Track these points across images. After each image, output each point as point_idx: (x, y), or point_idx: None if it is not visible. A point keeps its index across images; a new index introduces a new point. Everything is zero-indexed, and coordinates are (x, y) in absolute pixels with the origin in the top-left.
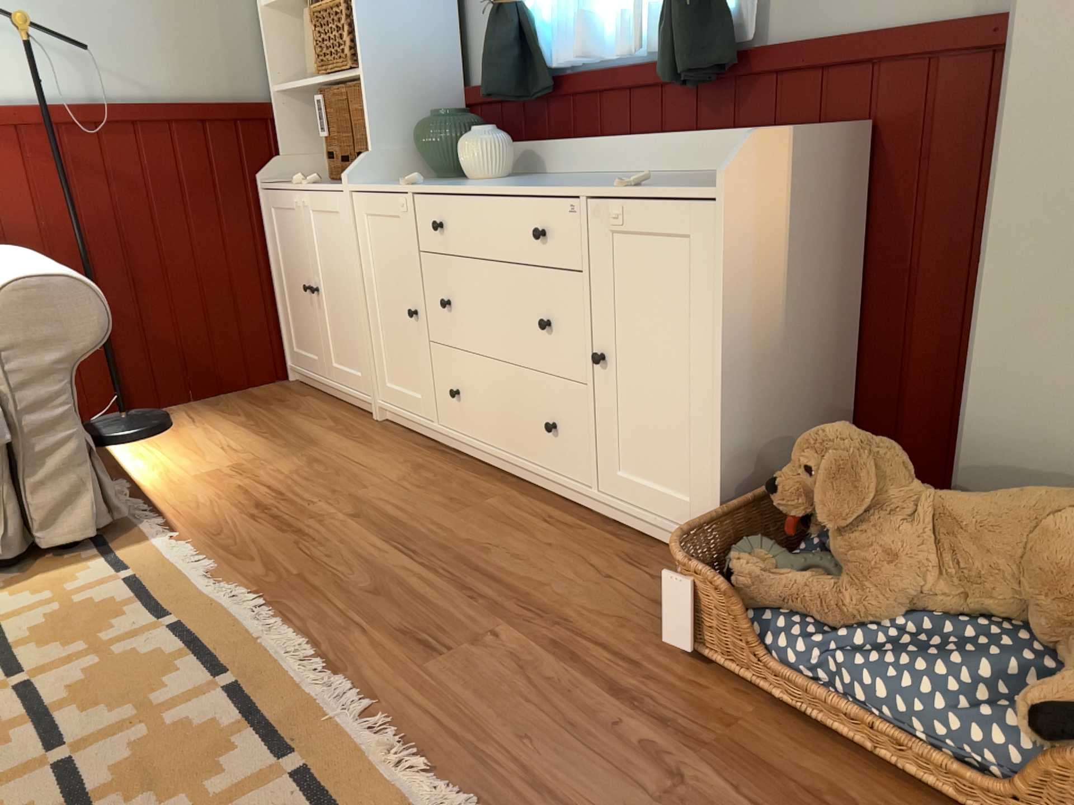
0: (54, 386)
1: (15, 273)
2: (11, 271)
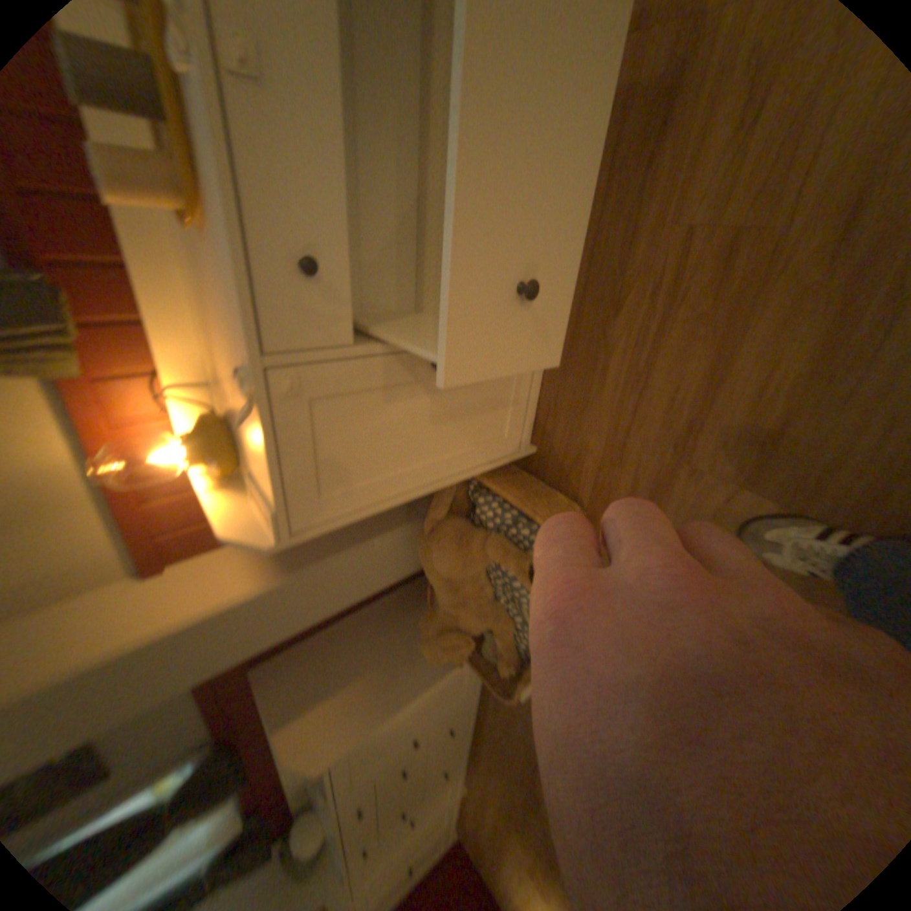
0: None
1: None
2: None
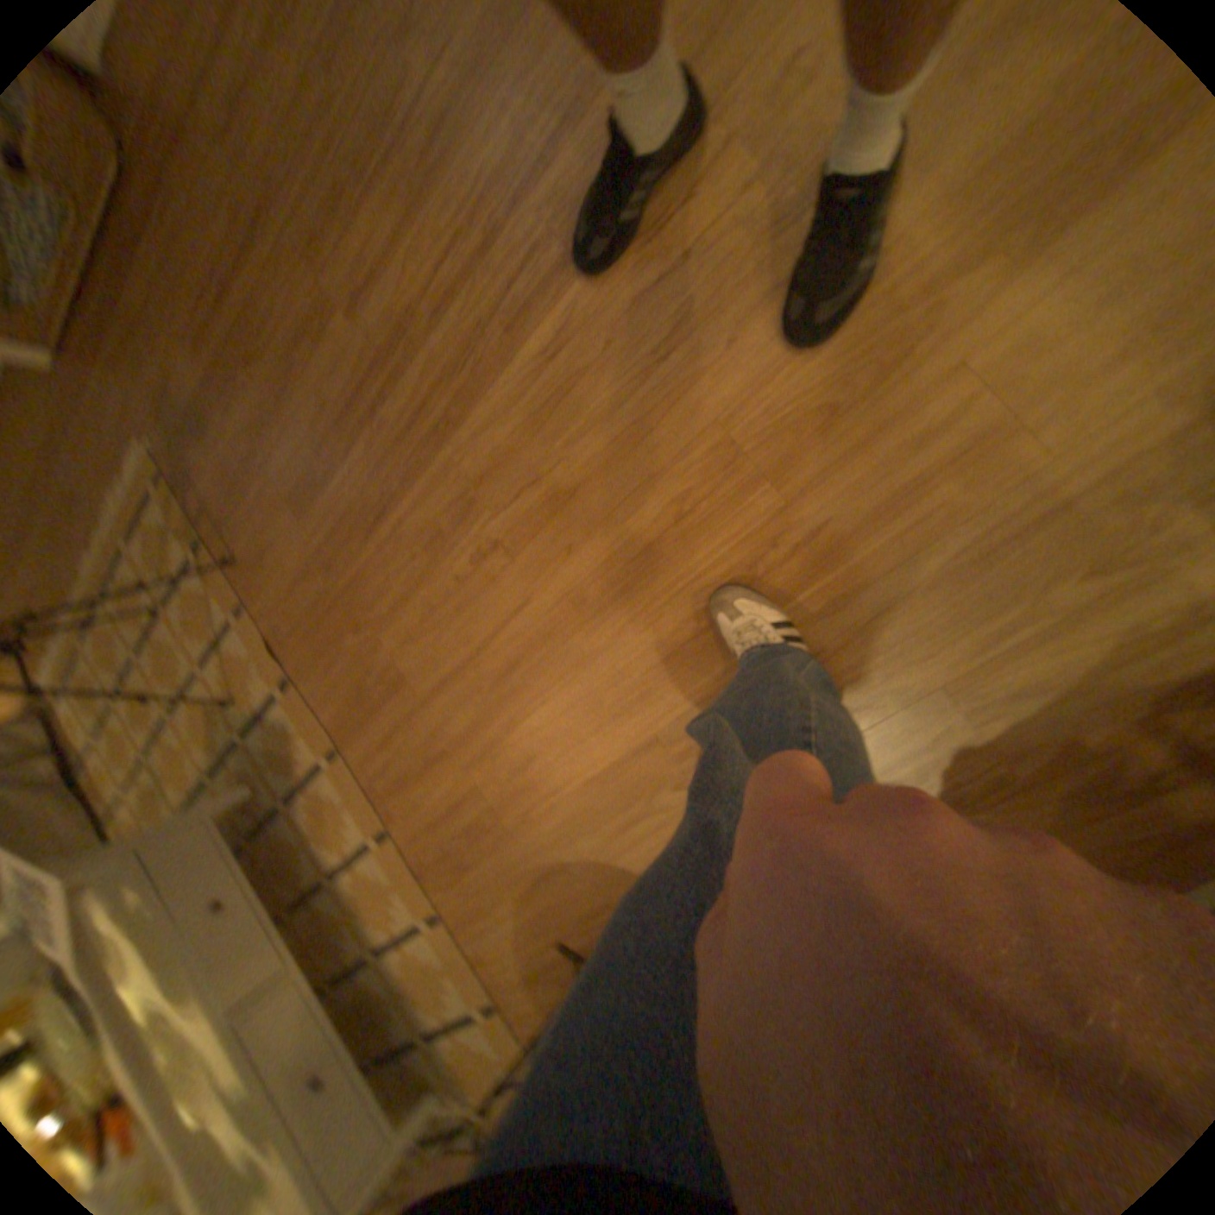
0: None
1: None
2: None
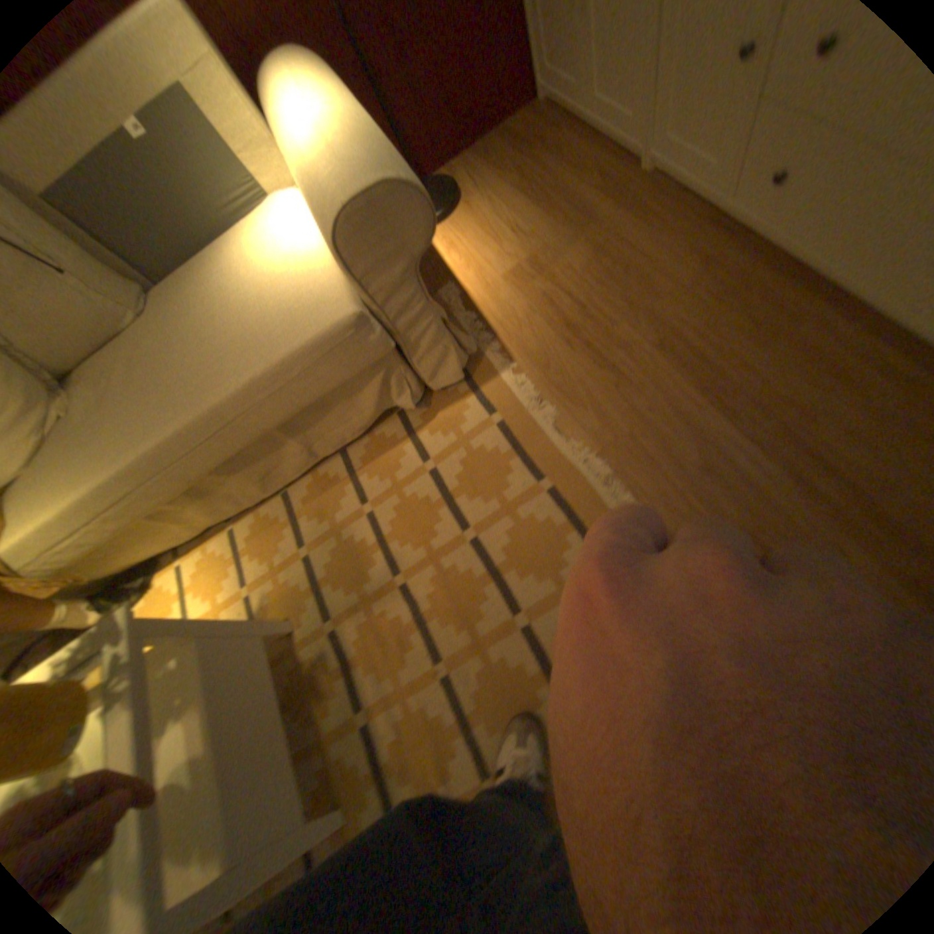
0: (407, 294)
1: (332, 179)
2: (325, 169)
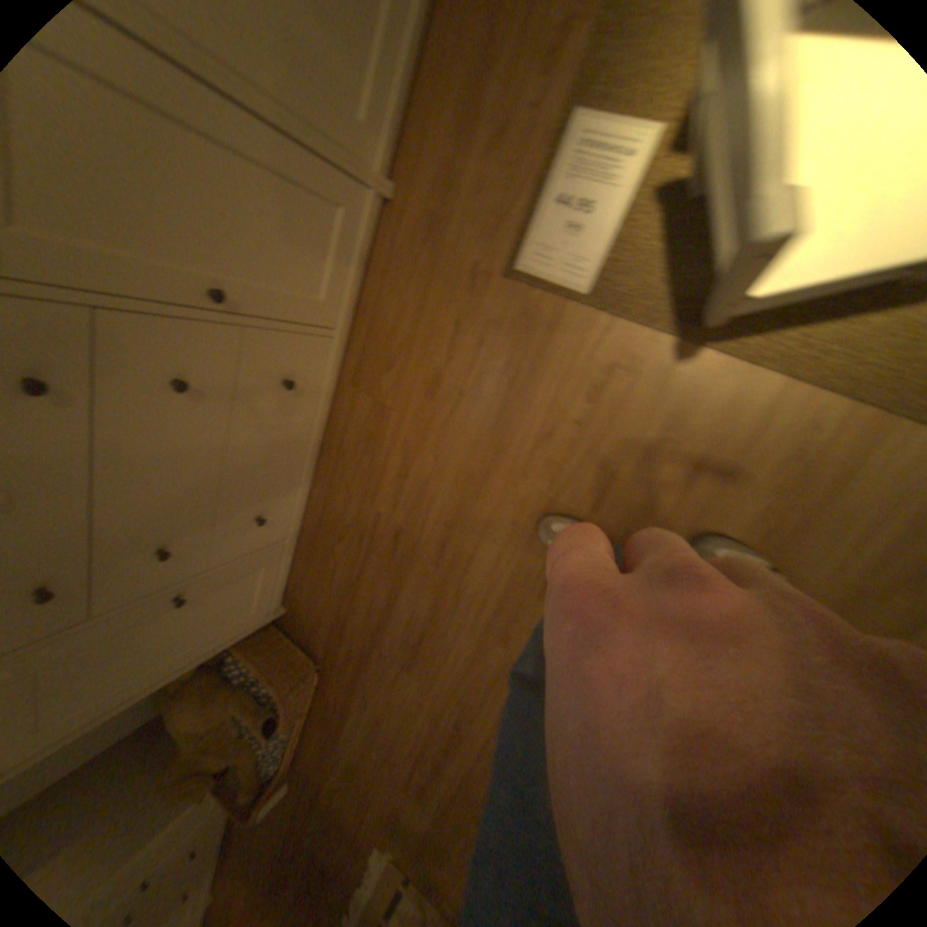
0: None
1: None
2: None
